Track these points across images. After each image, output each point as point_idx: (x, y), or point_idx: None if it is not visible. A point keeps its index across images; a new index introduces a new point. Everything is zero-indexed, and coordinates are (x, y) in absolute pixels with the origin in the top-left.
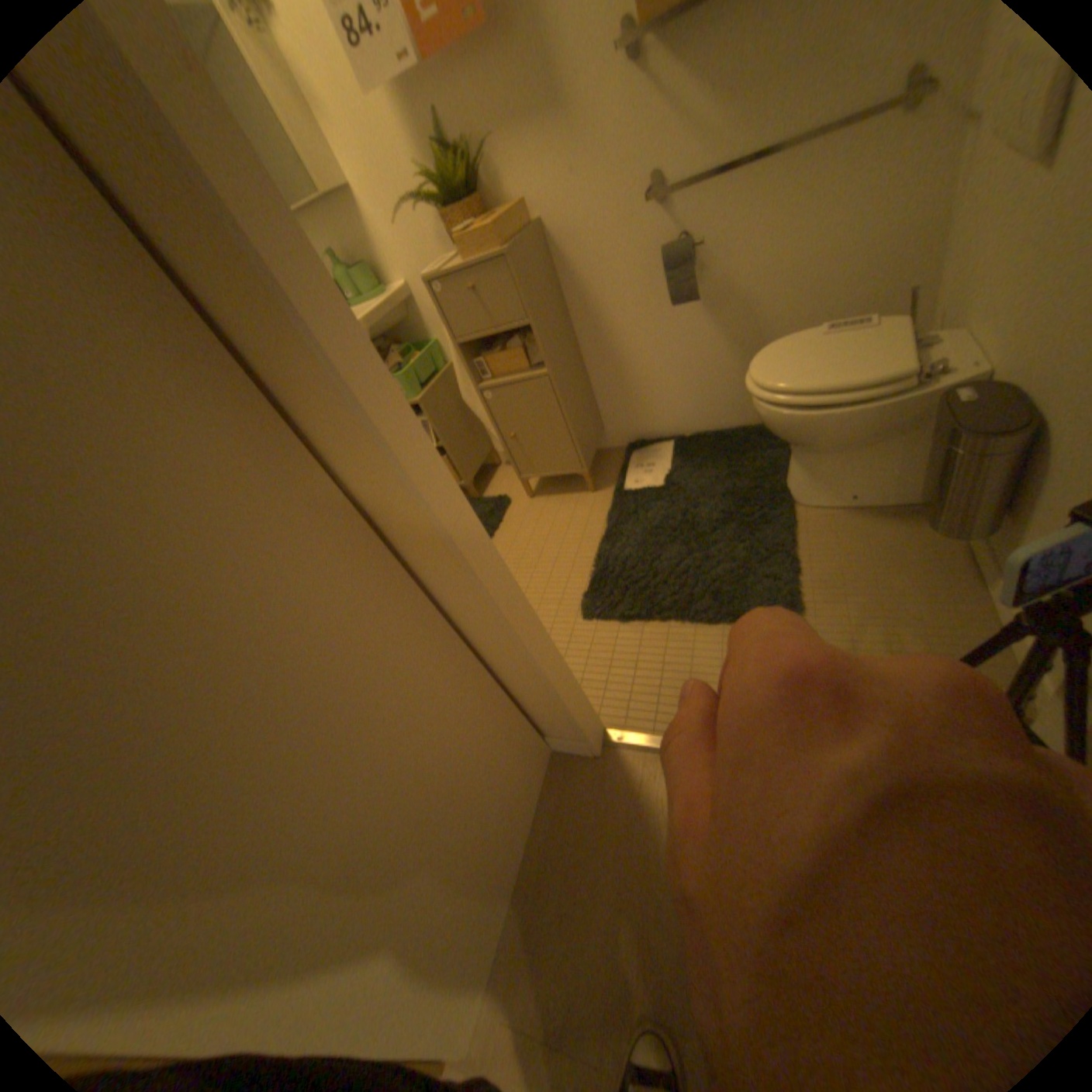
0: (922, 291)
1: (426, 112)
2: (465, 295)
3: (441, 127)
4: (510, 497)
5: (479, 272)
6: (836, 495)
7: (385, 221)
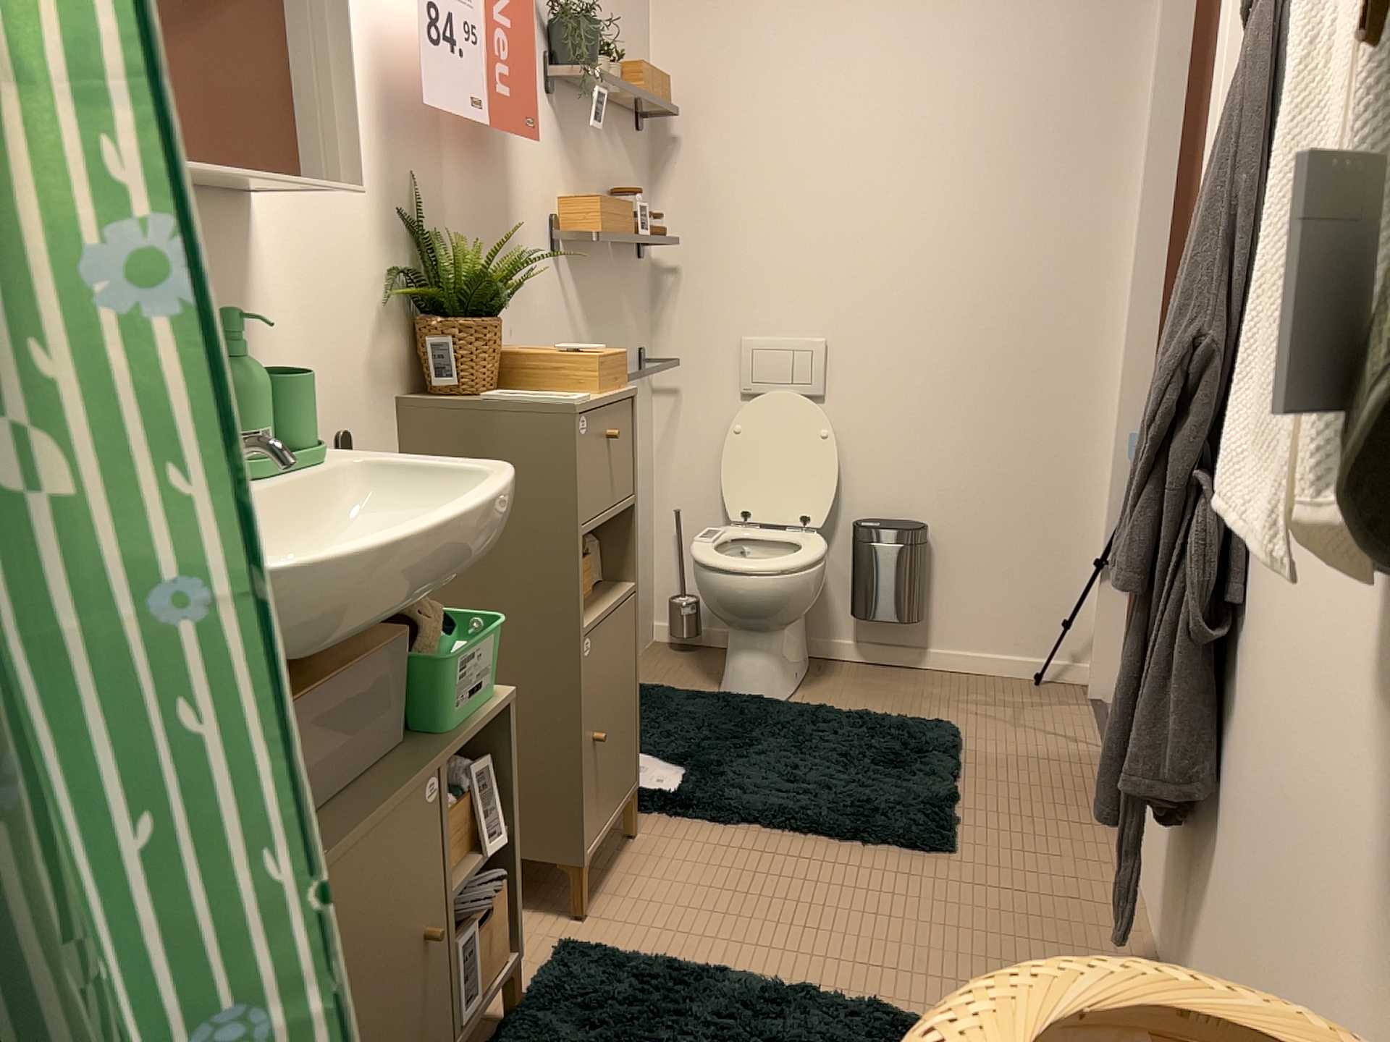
0: (650, 526)
1: (406, 181)
2: (600, 447)
3: (417, 212)
4: (576, 940)
5: (615, 416)
6: (793, 680)
7: (296, 307)
